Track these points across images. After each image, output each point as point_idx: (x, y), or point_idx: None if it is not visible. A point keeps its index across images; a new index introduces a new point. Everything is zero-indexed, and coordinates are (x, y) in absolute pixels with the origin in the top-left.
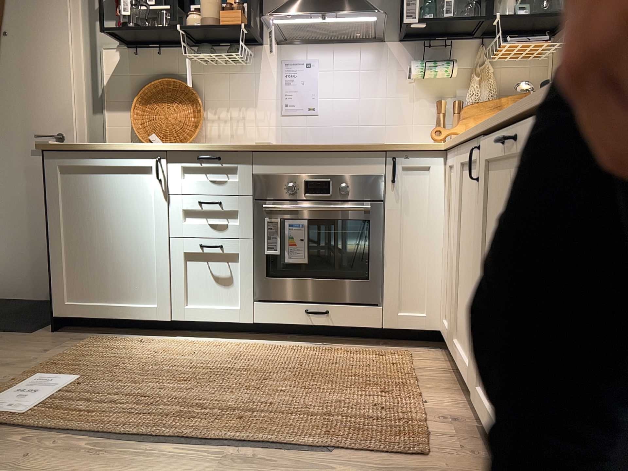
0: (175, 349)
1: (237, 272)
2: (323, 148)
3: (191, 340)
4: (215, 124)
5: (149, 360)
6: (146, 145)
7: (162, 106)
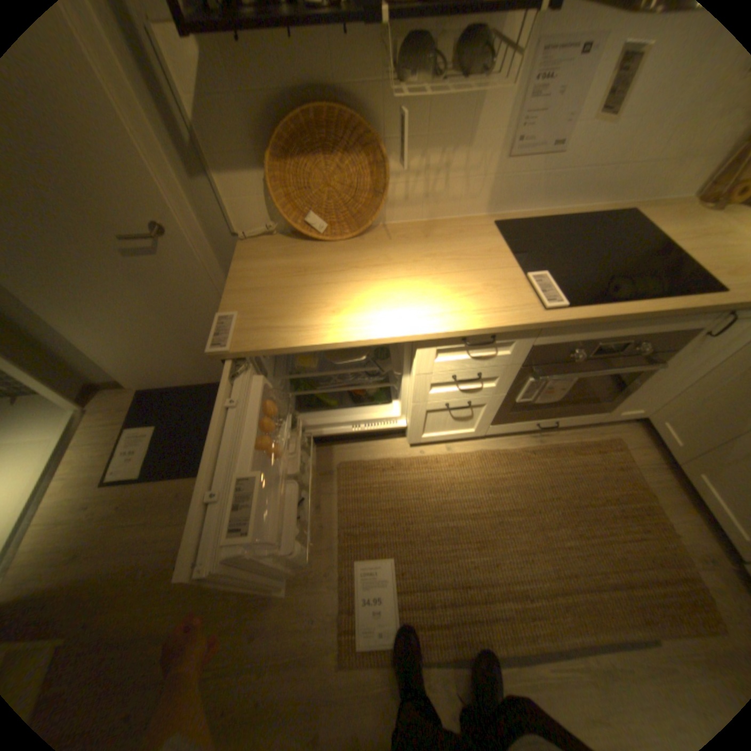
0: (428, 477)
1: (478, 411)
2: (648, 314)
3: (424, 449)
4: (401, 177)
5: (422, 508)
6: (390, 336)
7: (317, 157)
